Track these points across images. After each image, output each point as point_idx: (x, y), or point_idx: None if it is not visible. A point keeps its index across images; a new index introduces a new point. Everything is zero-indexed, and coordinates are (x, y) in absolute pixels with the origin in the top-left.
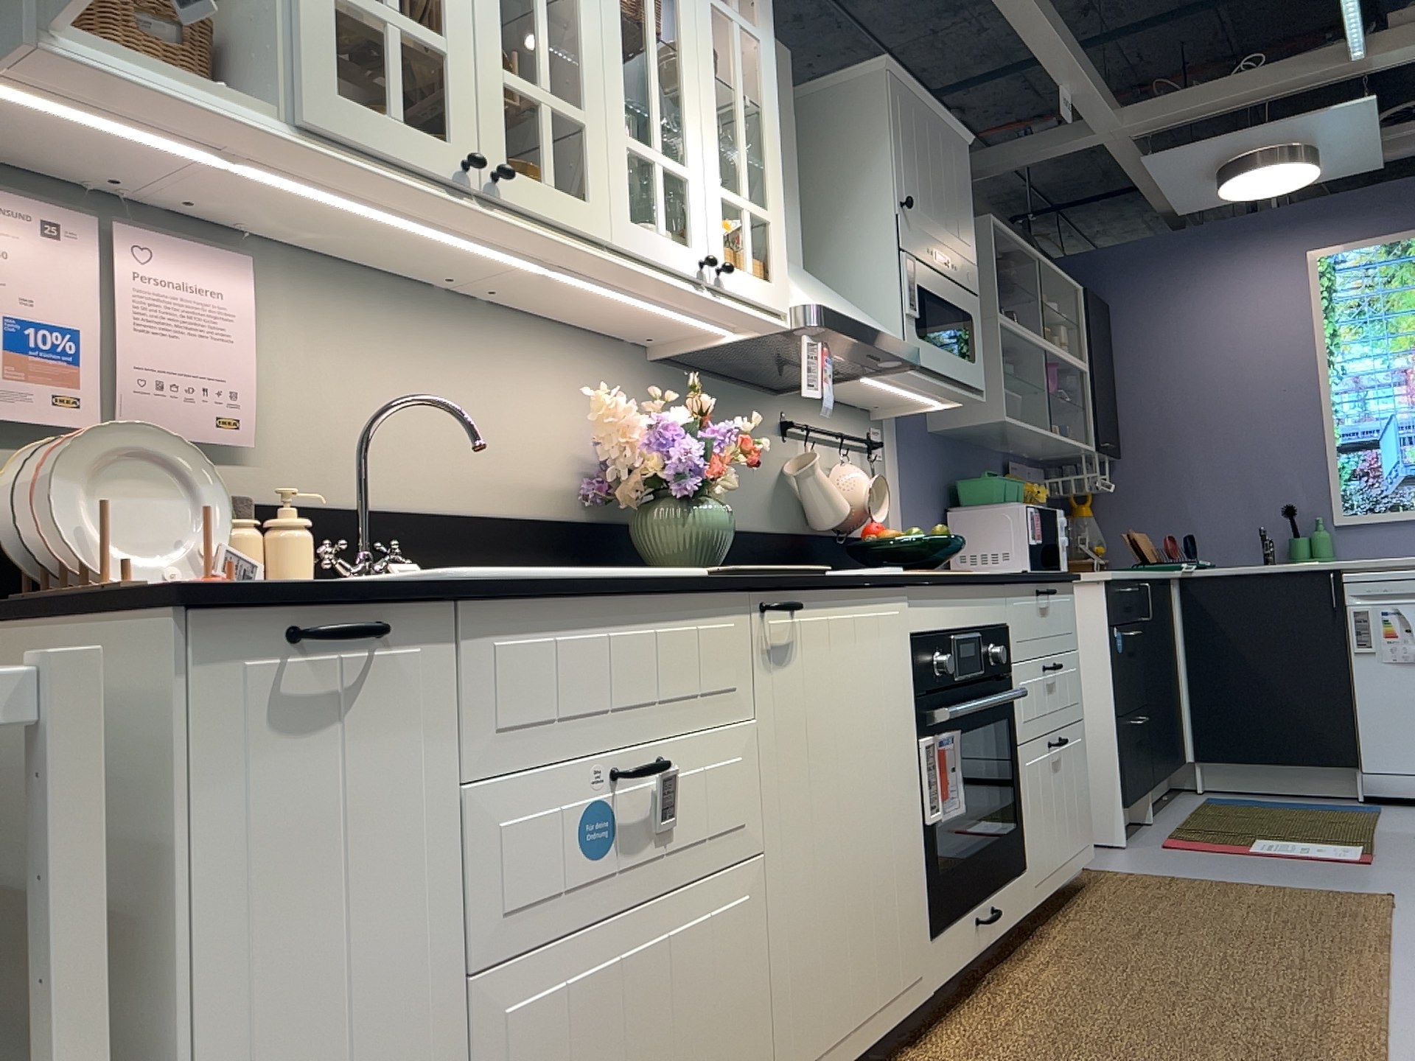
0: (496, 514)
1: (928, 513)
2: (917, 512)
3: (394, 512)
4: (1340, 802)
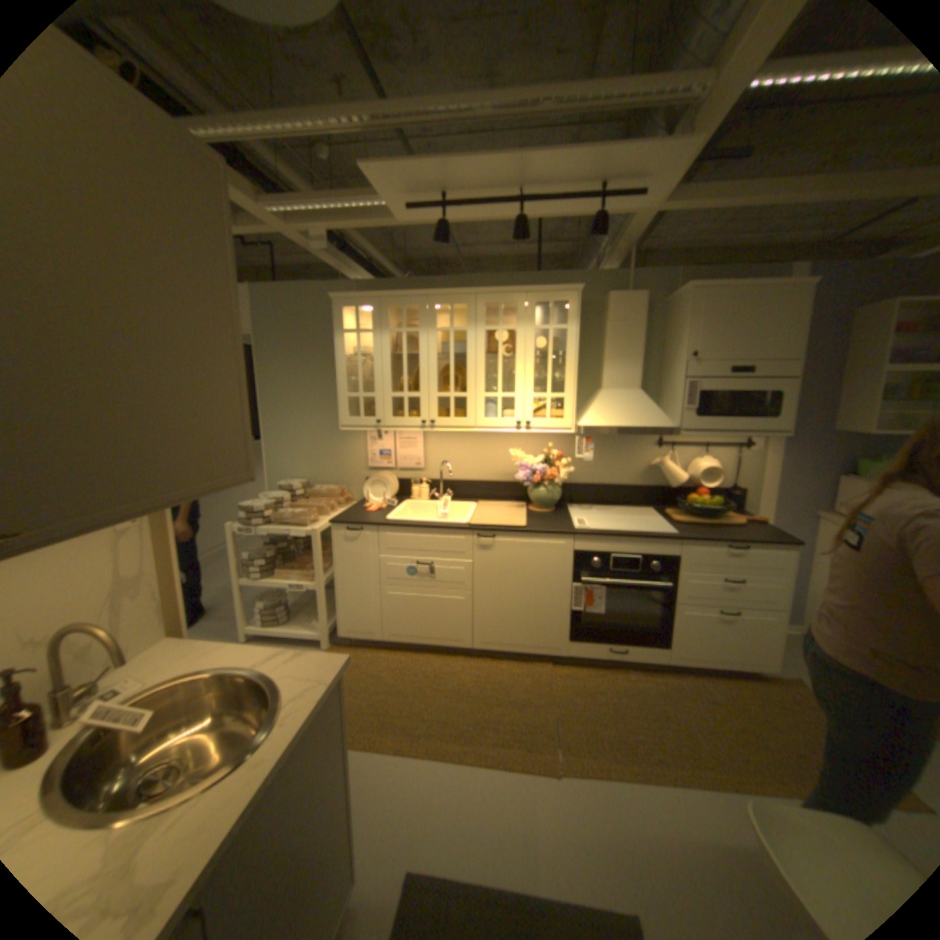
0: (494, 481)
1: (816, 476)
2: (799, 475)
3: (461, 481)
4: None
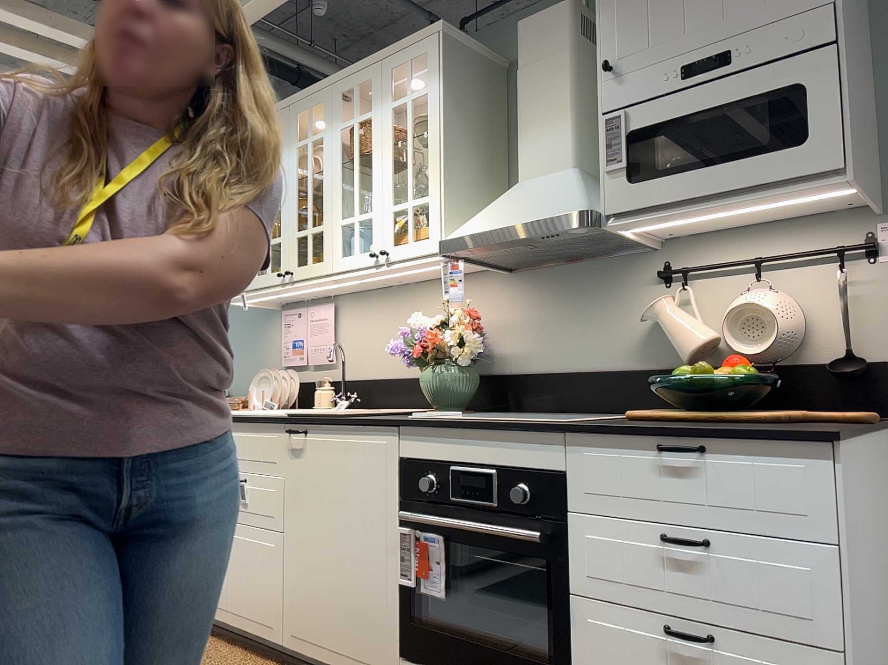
0: (412, 376)
1: None
2: None
3: (373, 379)
4: None
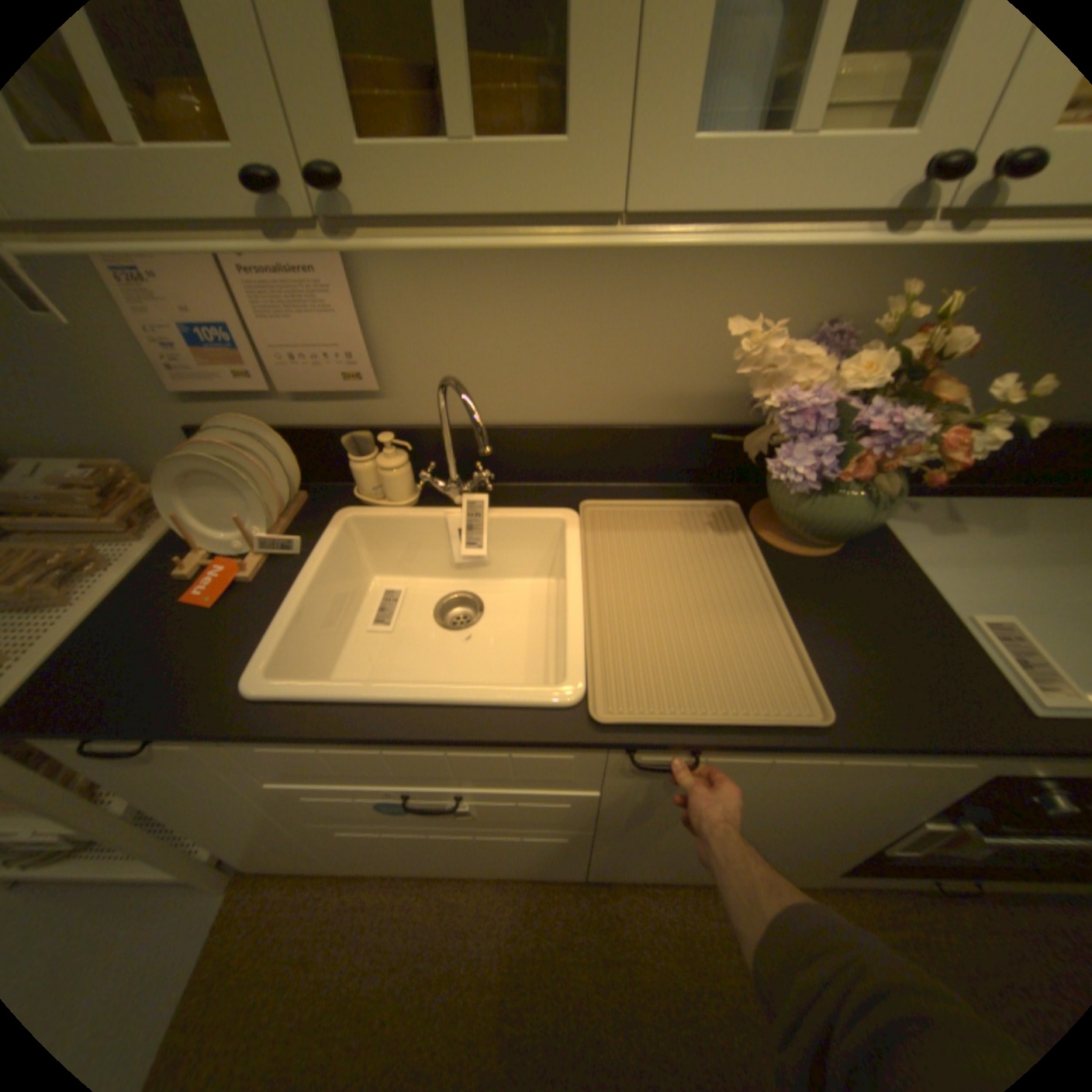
0: (630, 422)
1: None
2: None
3: (515, 427)
4: None
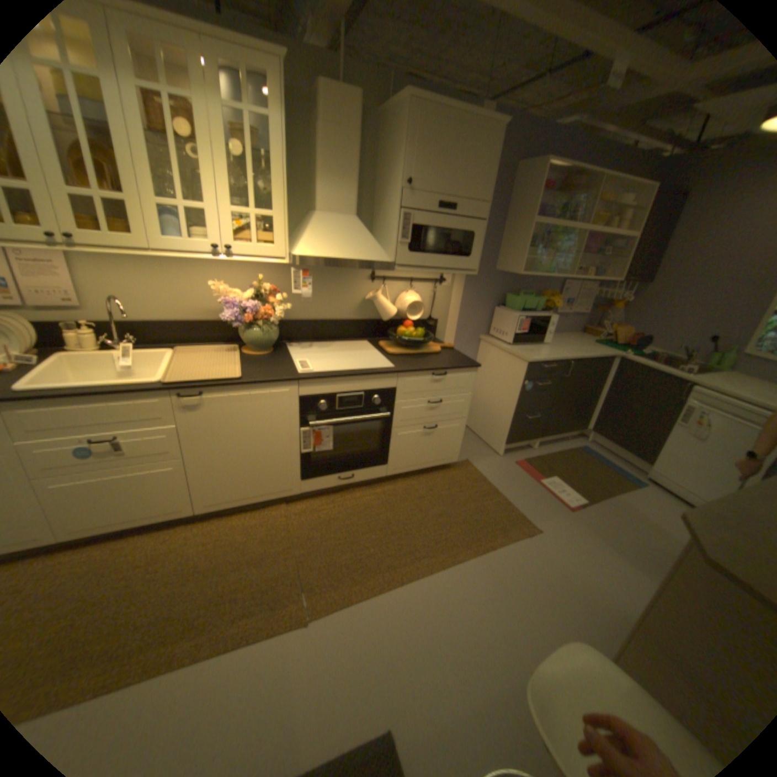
0: (194, 320)
1: (481, 307)
2: (471, 307)
3: (145, 321)
4: (634, 476)
